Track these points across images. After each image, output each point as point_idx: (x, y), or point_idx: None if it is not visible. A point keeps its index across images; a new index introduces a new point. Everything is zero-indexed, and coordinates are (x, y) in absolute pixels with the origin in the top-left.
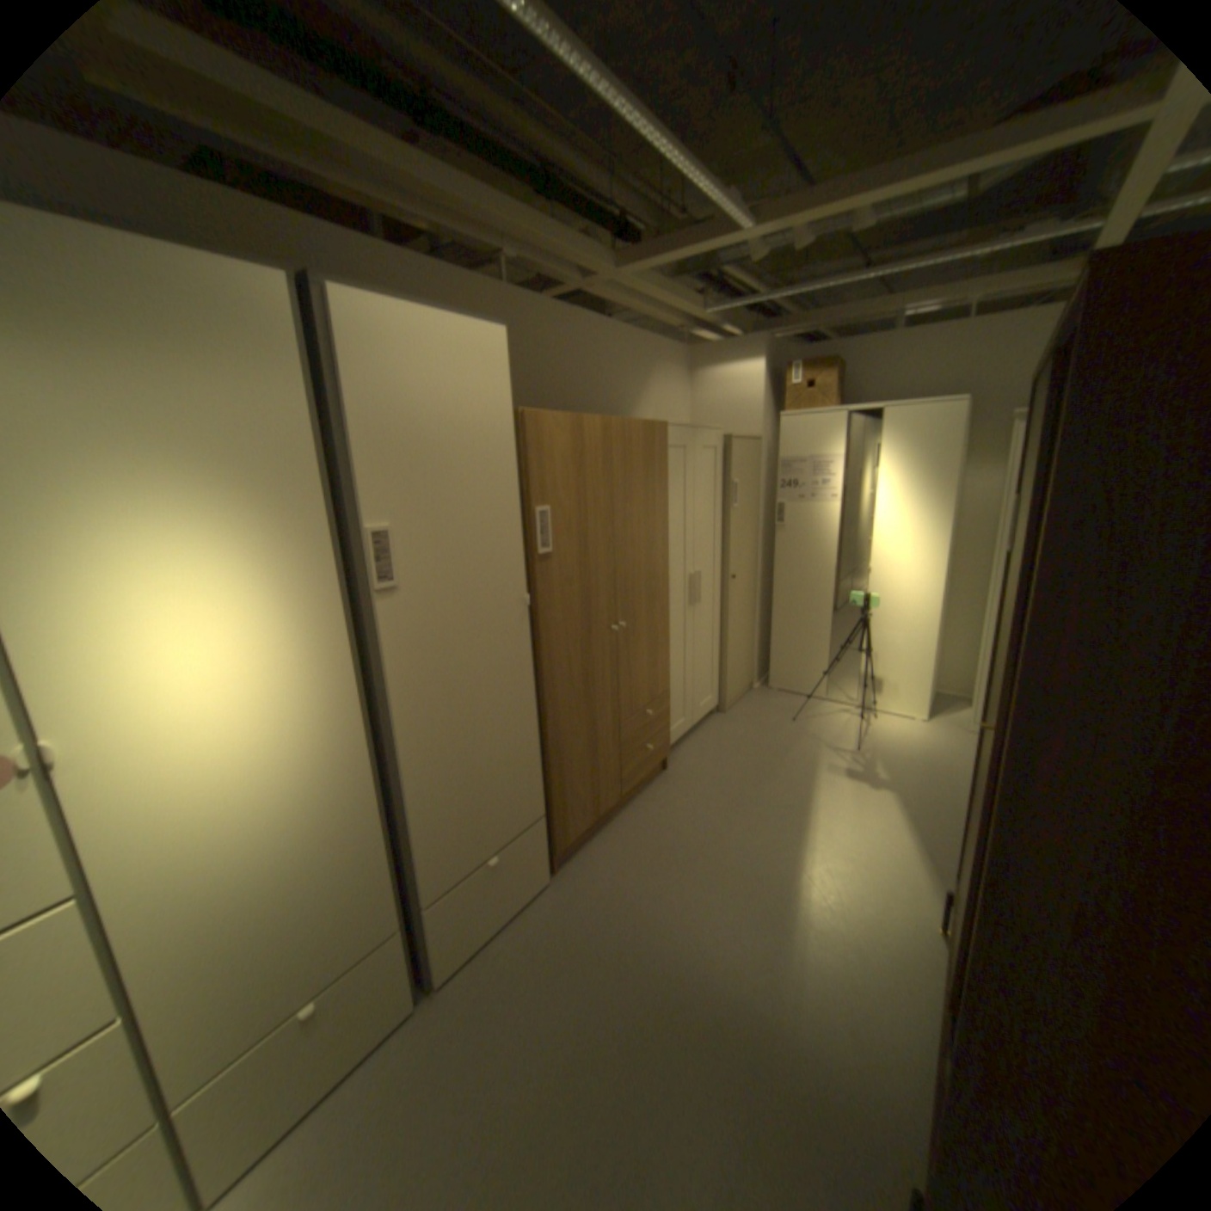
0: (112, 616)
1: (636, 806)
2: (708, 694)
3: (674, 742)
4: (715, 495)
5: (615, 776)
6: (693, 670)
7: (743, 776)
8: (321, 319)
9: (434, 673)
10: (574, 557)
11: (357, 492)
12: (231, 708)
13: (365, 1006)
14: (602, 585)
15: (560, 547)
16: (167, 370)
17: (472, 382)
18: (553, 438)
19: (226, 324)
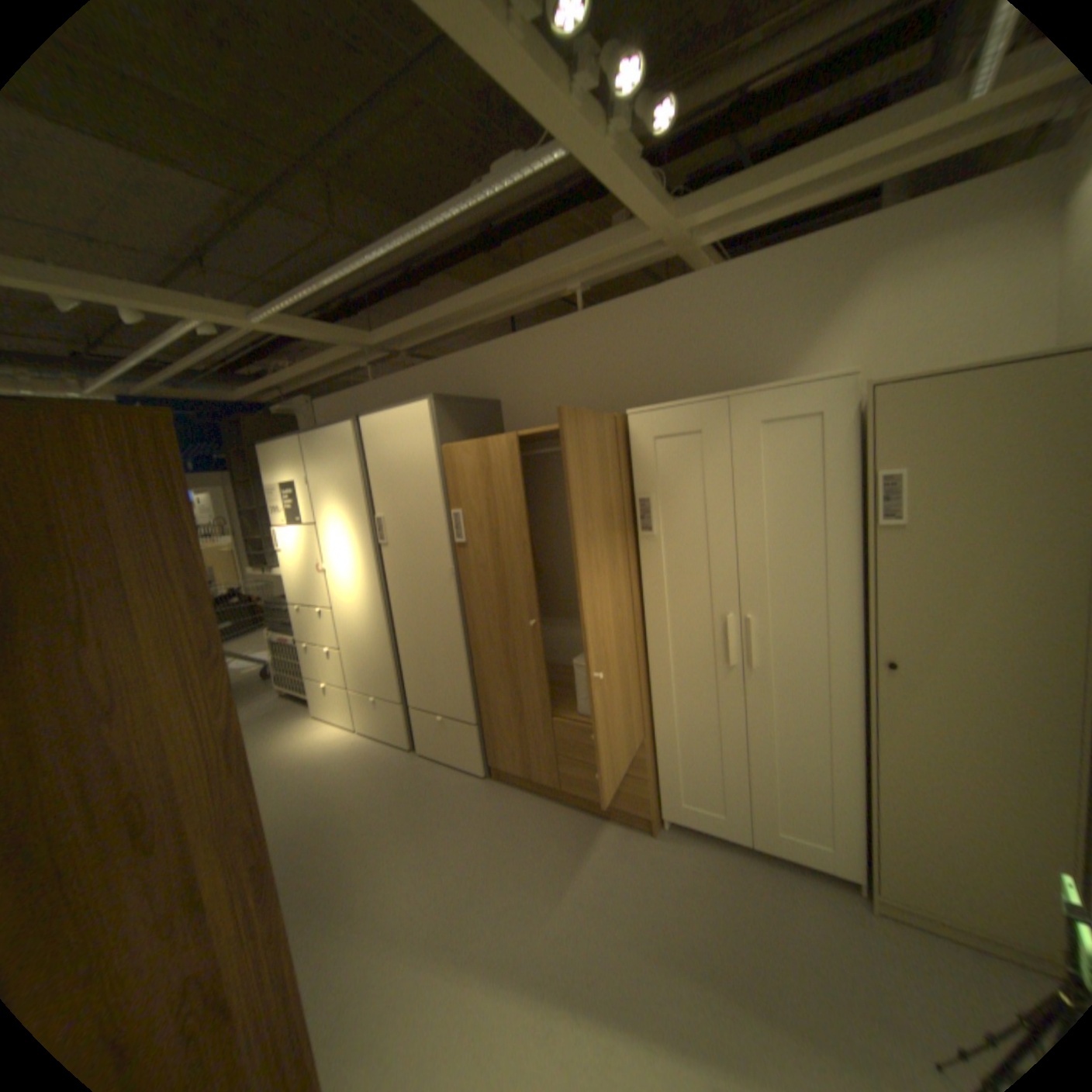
0: (331, 537)
1: (582, 819)
2: (820, 838)
3: (698, 830)
4: (825, 497)
5: (551, 762)
6: (754, 765)
7: (665, 929)
8: (363, 433)
9: (406, 593)
10: (488, 550)
11: (374, 502)
12: (351, 574)
13: (391, 724)
14: (520, 580)
15: (475, 541)
16: (333, 466)
17: (412, 441)
18: (463, 462)
19: (341, 447)
